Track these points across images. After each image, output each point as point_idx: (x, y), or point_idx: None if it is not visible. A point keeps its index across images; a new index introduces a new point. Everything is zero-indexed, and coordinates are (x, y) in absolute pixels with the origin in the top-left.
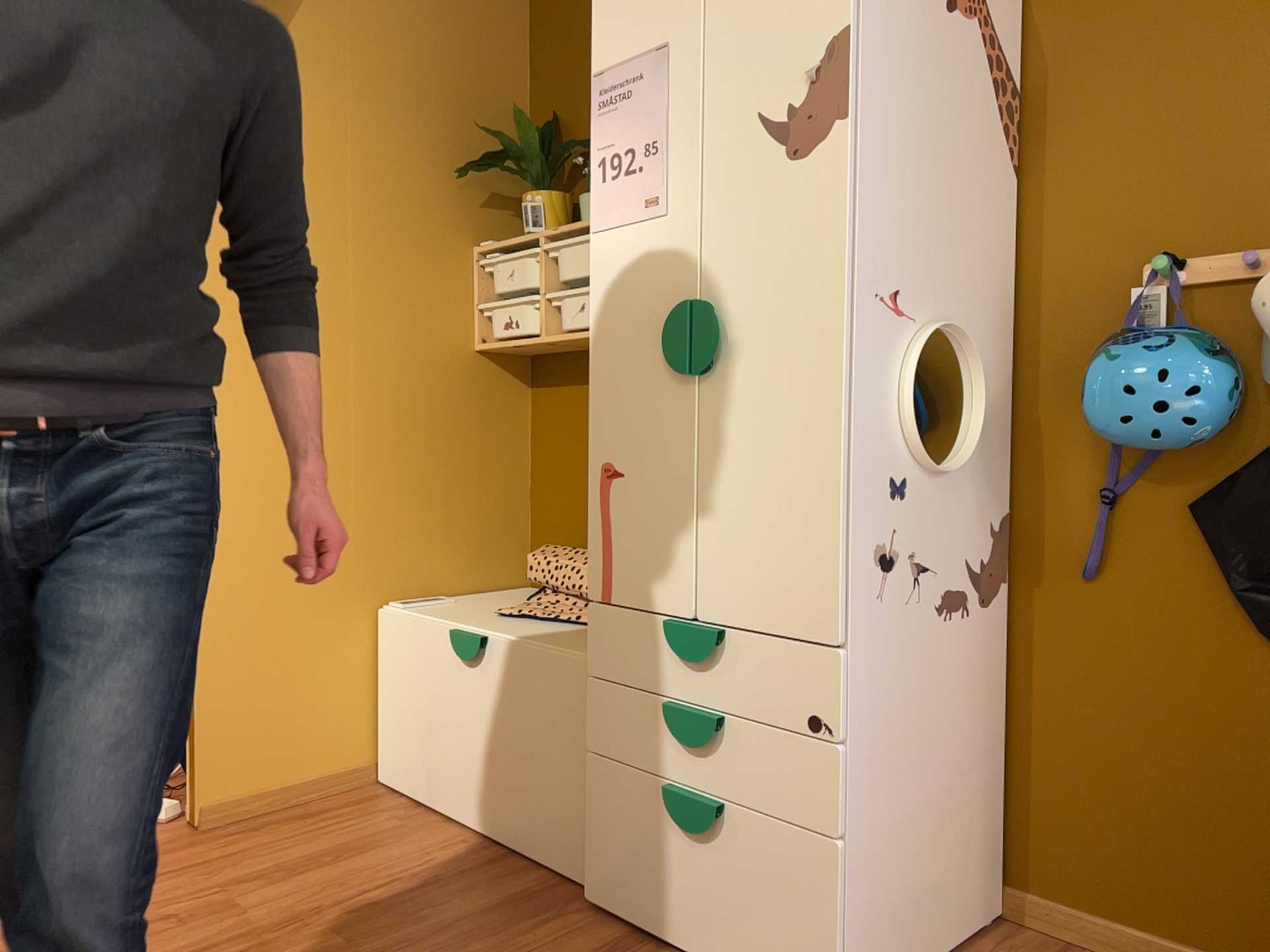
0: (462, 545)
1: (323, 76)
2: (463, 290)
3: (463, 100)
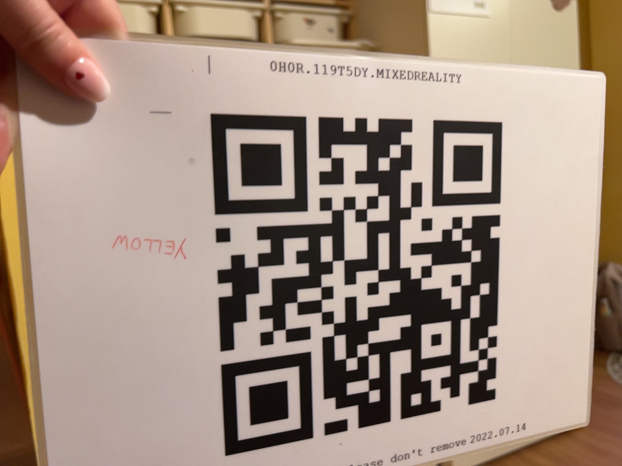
0: None
1: None
2: None
3: None
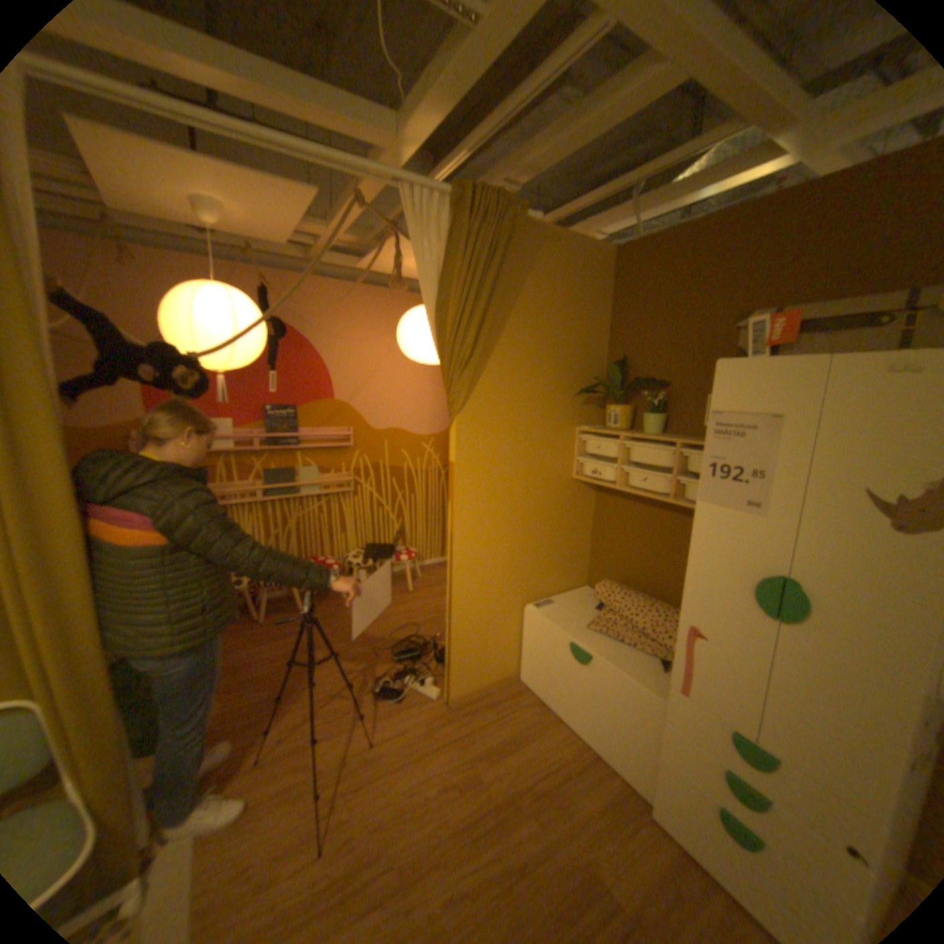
0: (560, 571)
1: (514, 354)
2: (569, 449)
3: (576, 350)
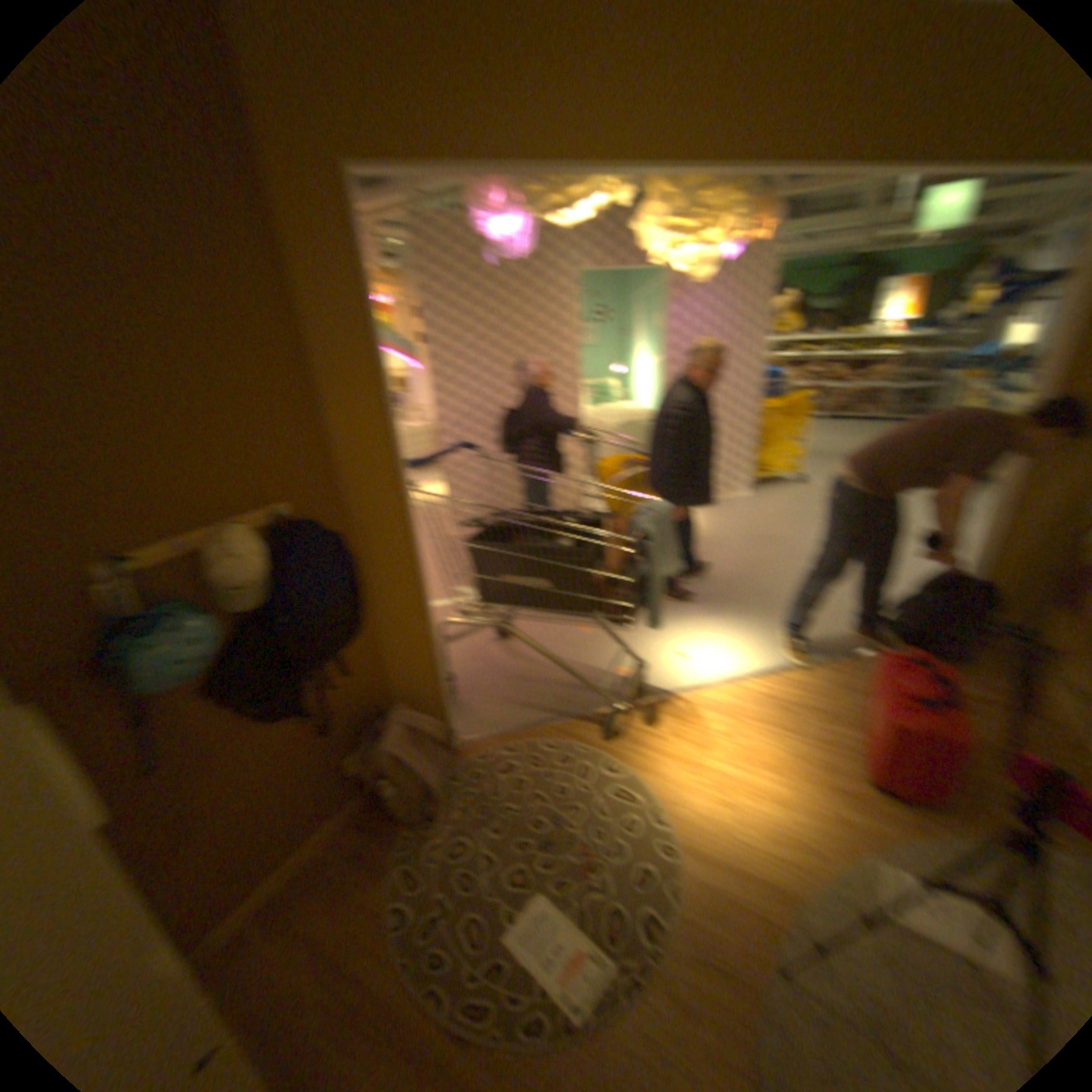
0: None
1: None
2: None
3: None
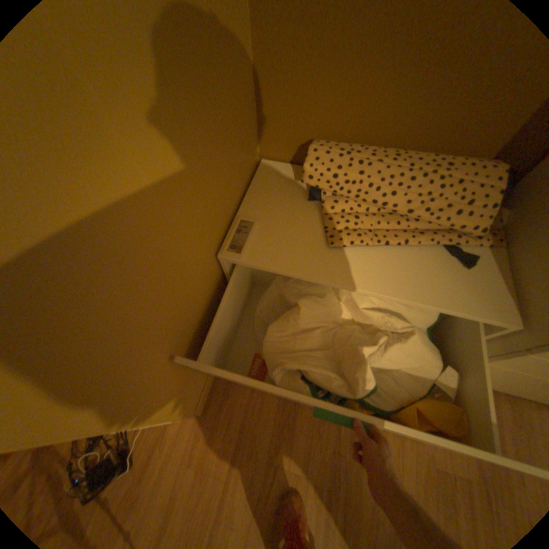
0: (234, 161)
1: None
2: None
3: None
